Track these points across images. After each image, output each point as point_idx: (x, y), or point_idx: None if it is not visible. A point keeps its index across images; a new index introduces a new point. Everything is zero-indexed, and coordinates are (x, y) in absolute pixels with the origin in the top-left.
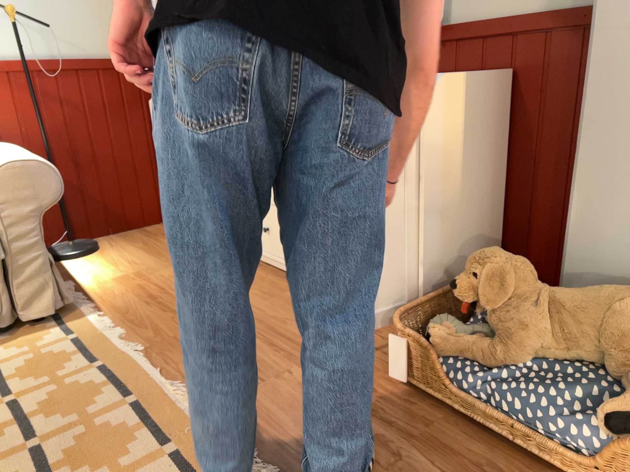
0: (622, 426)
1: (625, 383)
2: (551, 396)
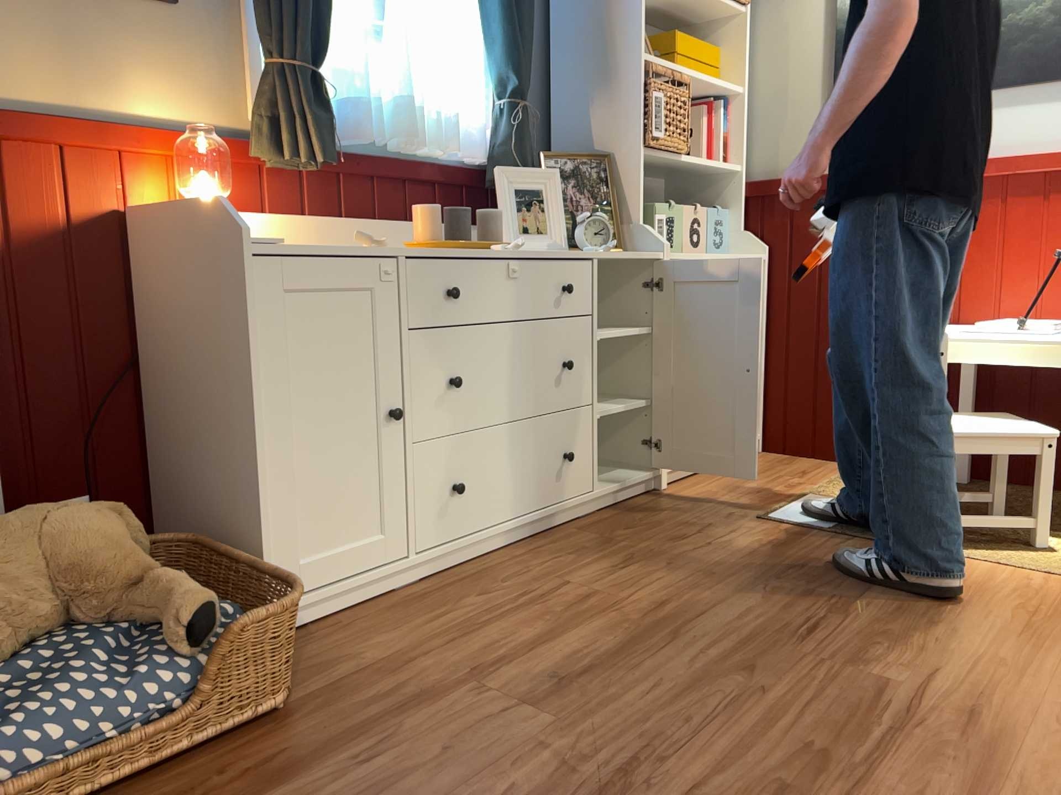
0: (199, 630)
1: (117, 617)
2: (78, 686)
